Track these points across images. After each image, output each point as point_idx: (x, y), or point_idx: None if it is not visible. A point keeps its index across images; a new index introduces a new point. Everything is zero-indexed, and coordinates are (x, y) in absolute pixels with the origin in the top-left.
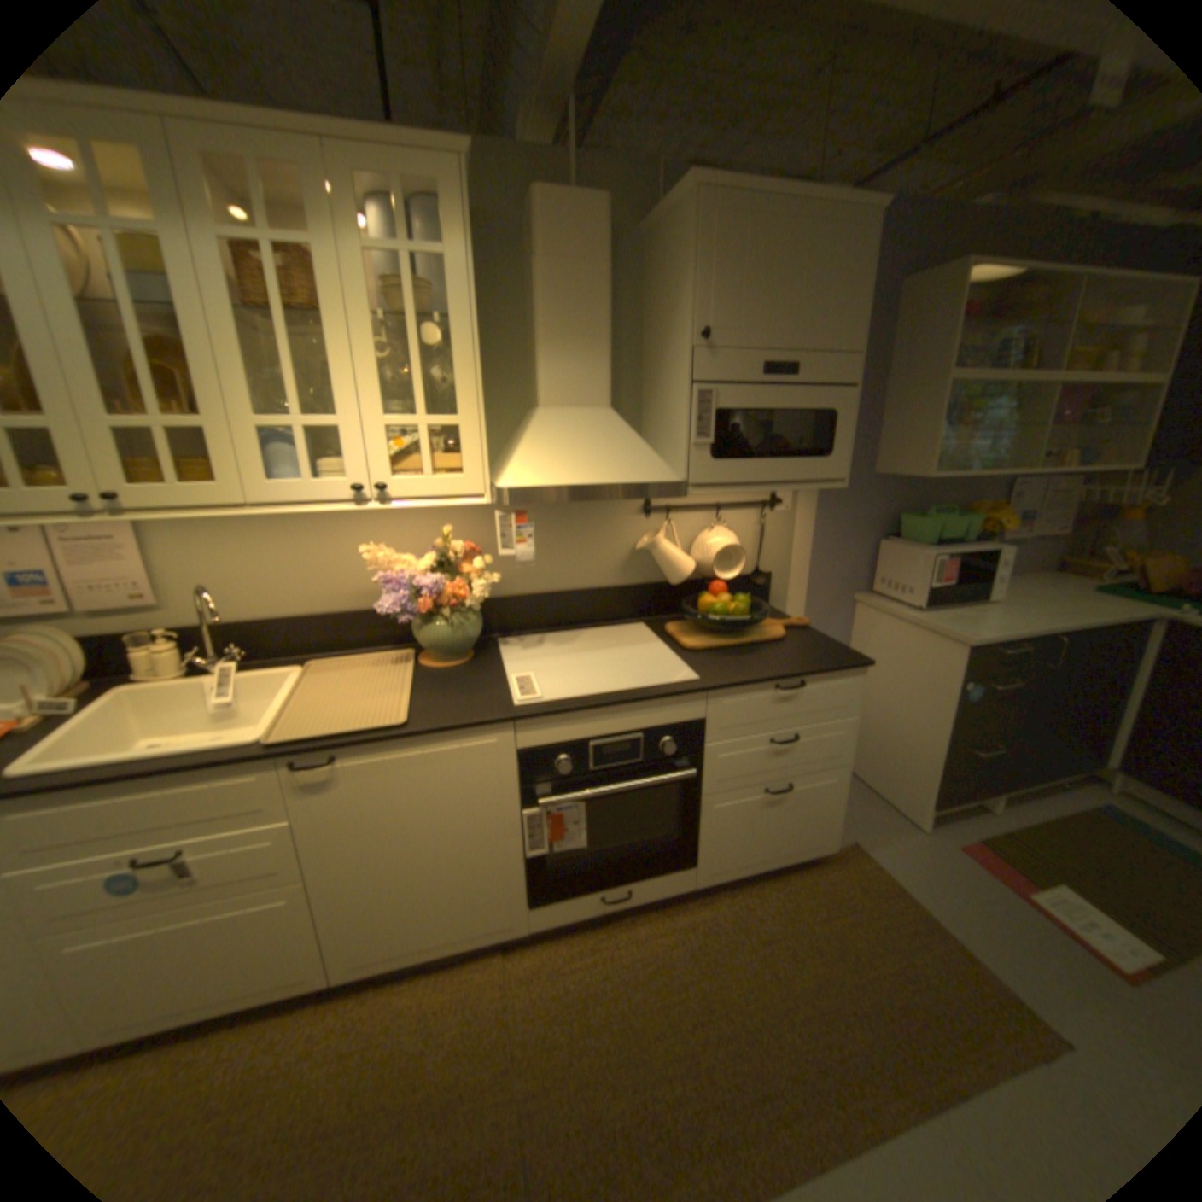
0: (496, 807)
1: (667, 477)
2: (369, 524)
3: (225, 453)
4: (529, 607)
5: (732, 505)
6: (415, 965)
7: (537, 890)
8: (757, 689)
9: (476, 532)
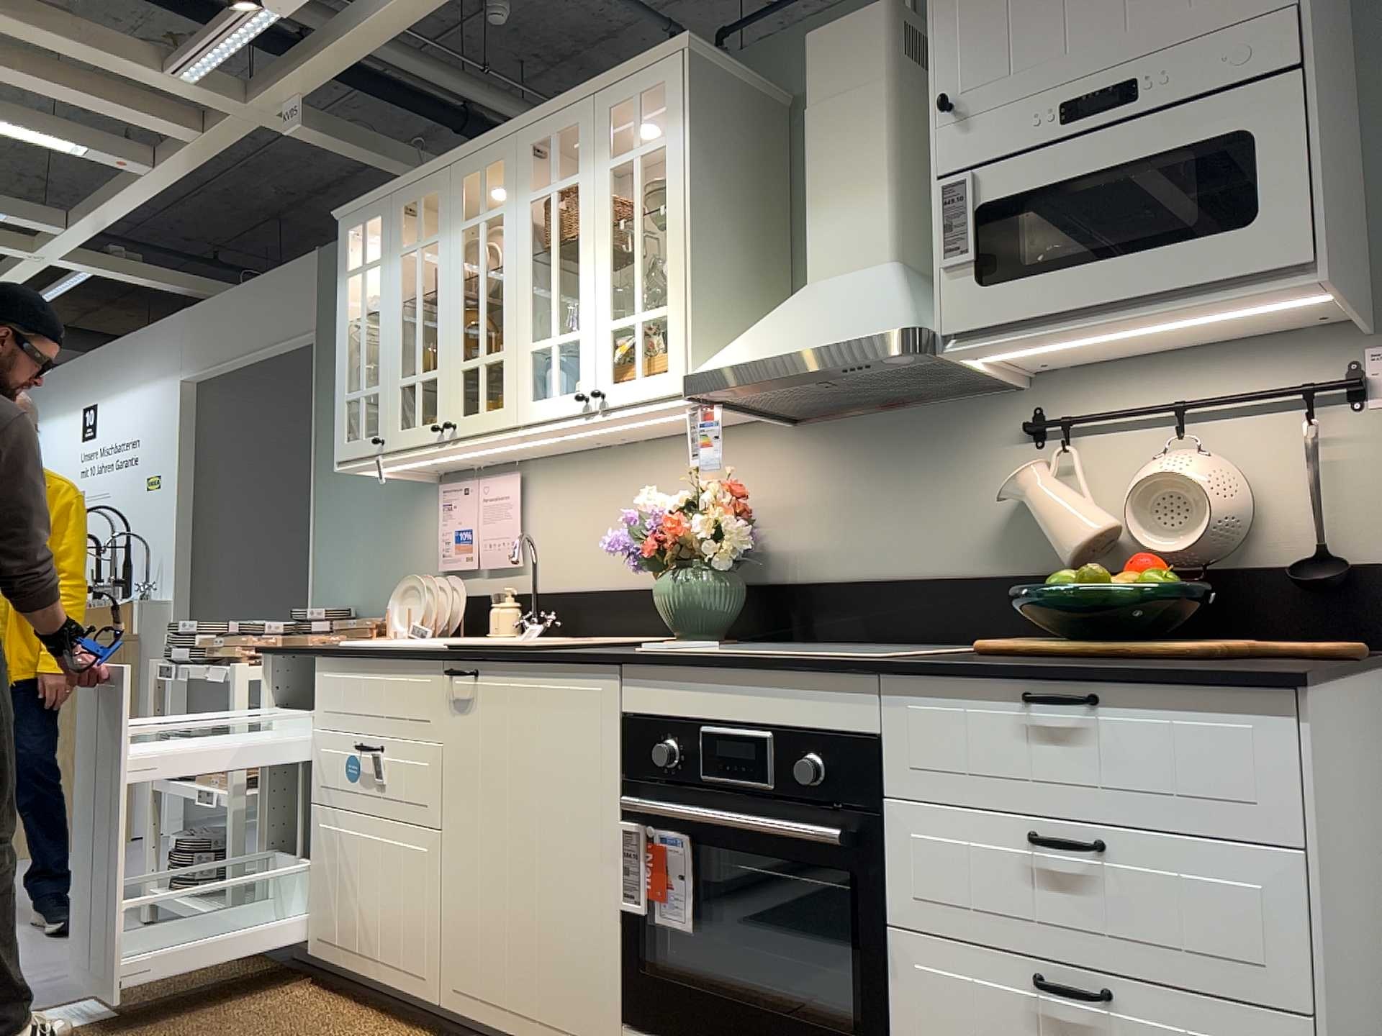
0: (594, 799)
1: (891, 325)
2: (679, 477)
3: (510, 379)
4: (843, 601)
5: (1222, 403)
6: (507, 1034)
7: (635, 990)
8: (983, 692)
9: (783, 483)
